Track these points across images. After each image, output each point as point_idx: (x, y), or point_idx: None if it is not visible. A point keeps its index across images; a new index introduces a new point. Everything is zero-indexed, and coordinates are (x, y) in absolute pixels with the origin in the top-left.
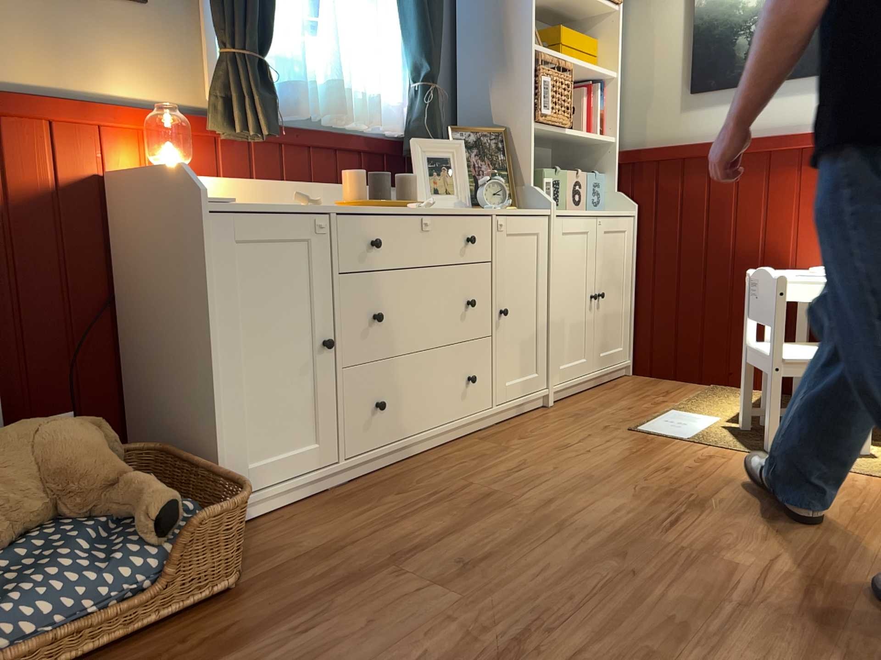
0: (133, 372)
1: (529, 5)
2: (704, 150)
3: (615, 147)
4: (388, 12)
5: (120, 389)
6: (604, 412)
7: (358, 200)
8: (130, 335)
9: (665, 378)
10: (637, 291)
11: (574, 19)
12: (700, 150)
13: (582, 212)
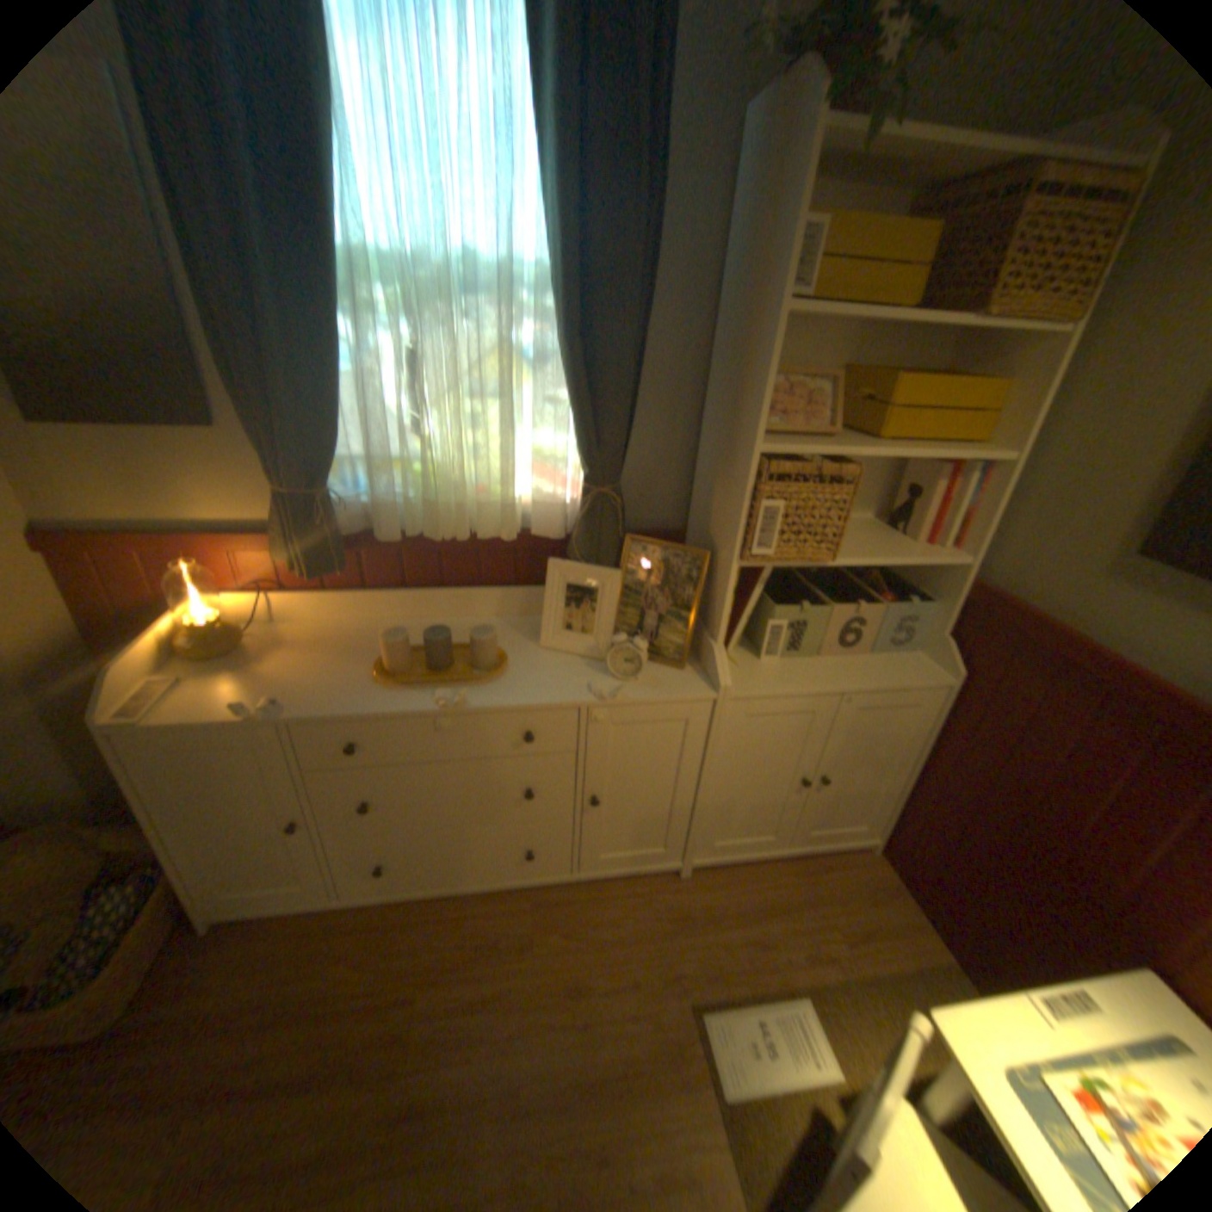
0: None
1: (765, 378)
2: (1109, 673)
3: (970, 573)
4: (556, 379)
5: None
6: (725, 936)
7: (384, 672)
8: None
9: (912, 900)
10: (923, 778)
11: (987, 329)
12: (1103, 668)
13: (833, 672)
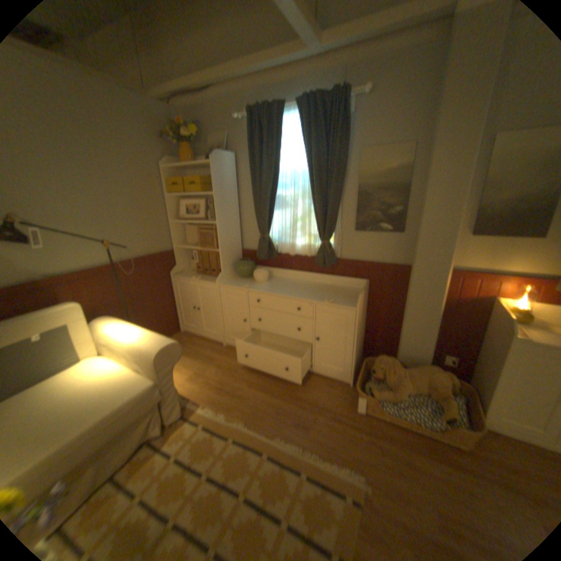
0: (481, 360)
1: None
2: None
3: None
4: None
5: (476, 360)
6: None
7: None
8: (484, 349)
9: None
10: None
11: None
12: None
13: None
